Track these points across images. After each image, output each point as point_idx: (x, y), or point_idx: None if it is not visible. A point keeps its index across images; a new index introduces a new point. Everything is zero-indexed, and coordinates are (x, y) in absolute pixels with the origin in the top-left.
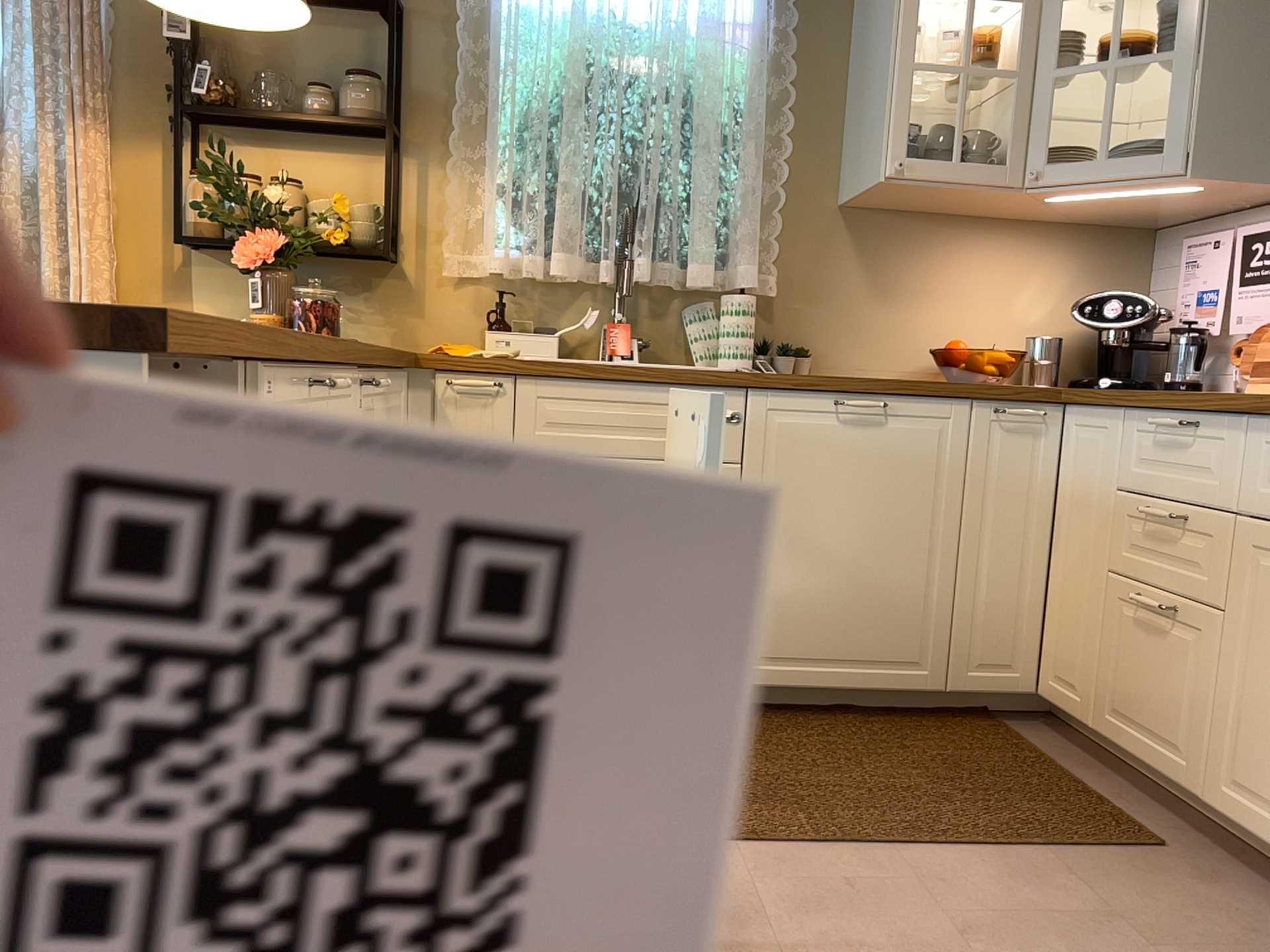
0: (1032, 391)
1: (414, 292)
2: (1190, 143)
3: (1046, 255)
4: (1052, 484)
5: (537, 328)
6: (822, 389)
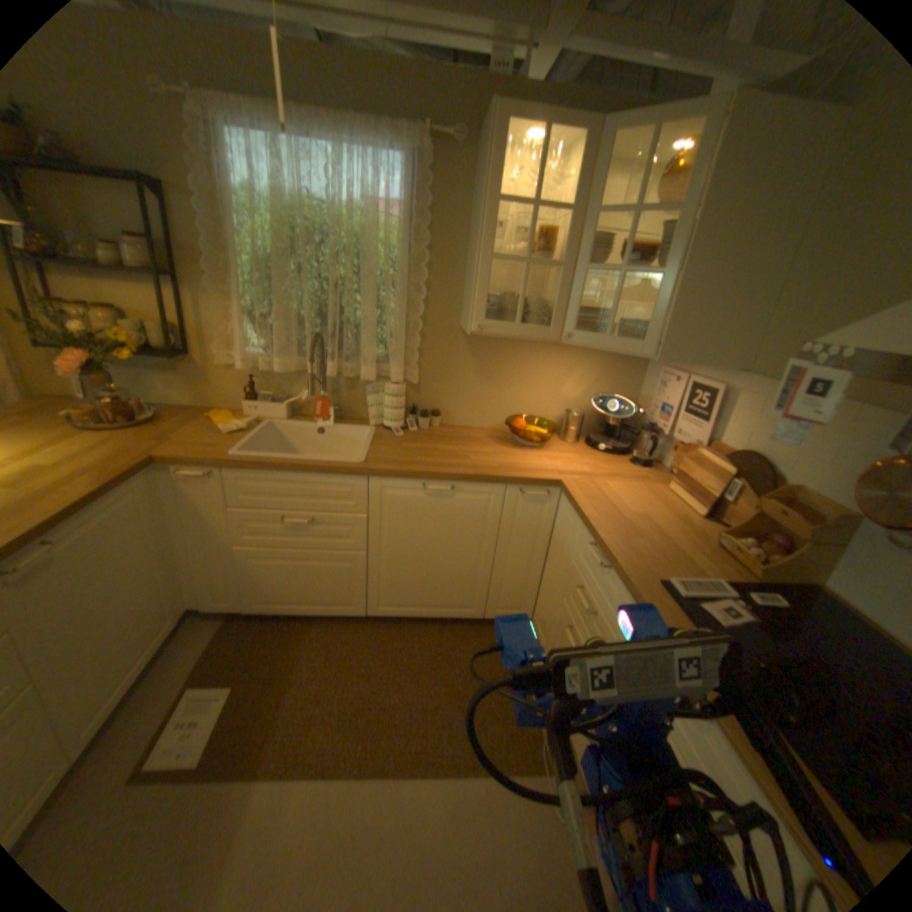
0: (542, 482)
1: (201, 373)
2: (663, 337)
3: (585, 361)
4: (550, 528)
5: (274, 400)
6: (413, 480)
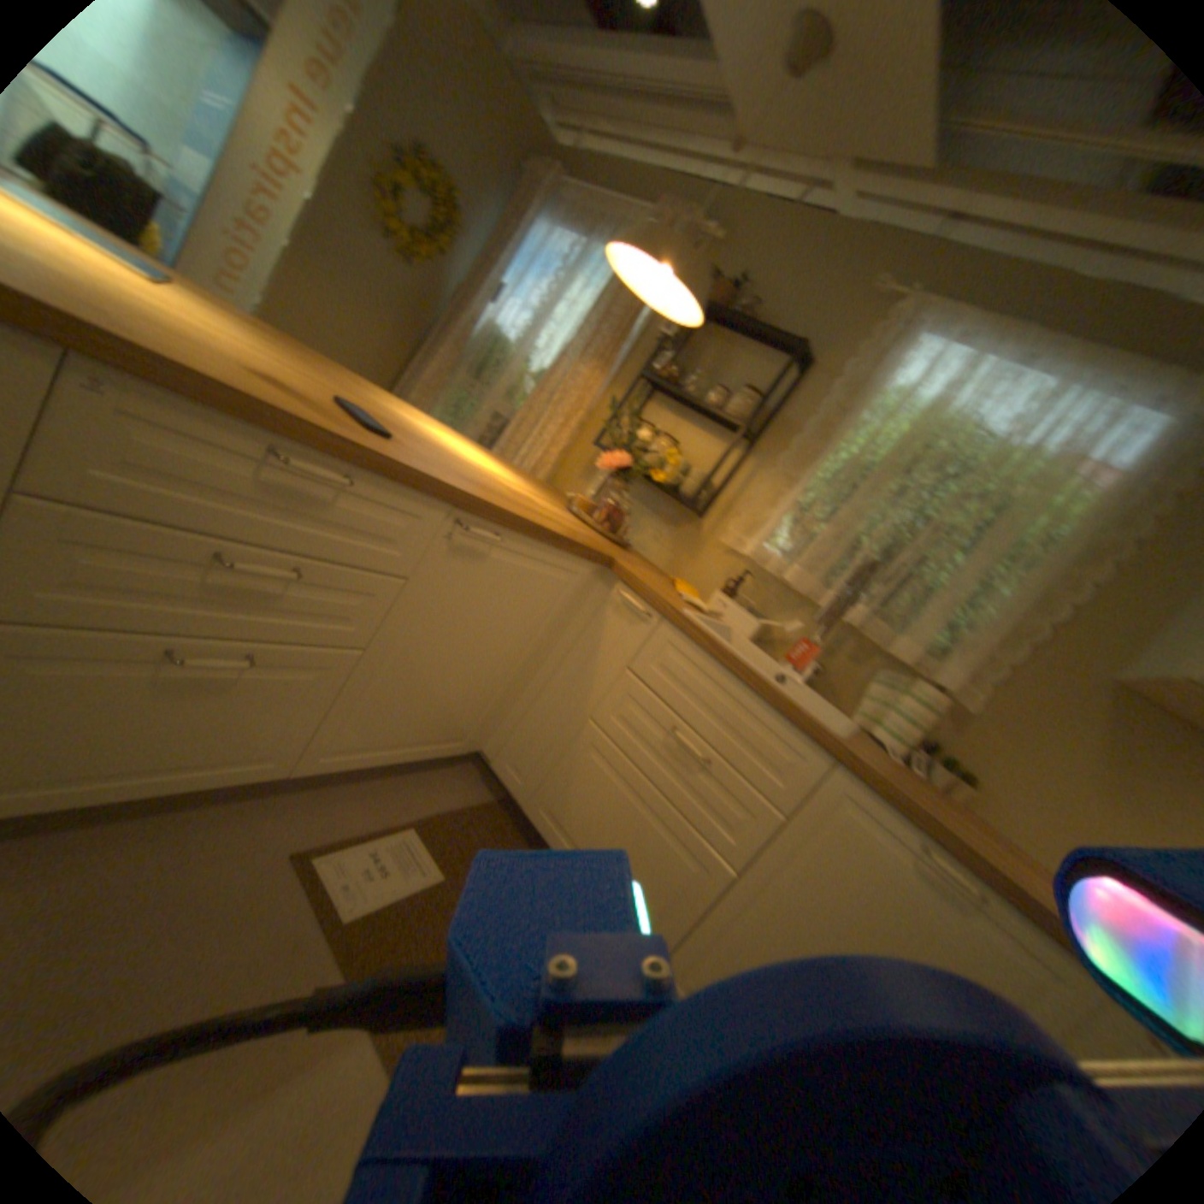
0: None
1: (697, 543)
2: None
3: None
4: None
5: (751, 612)
6: (916, 826)
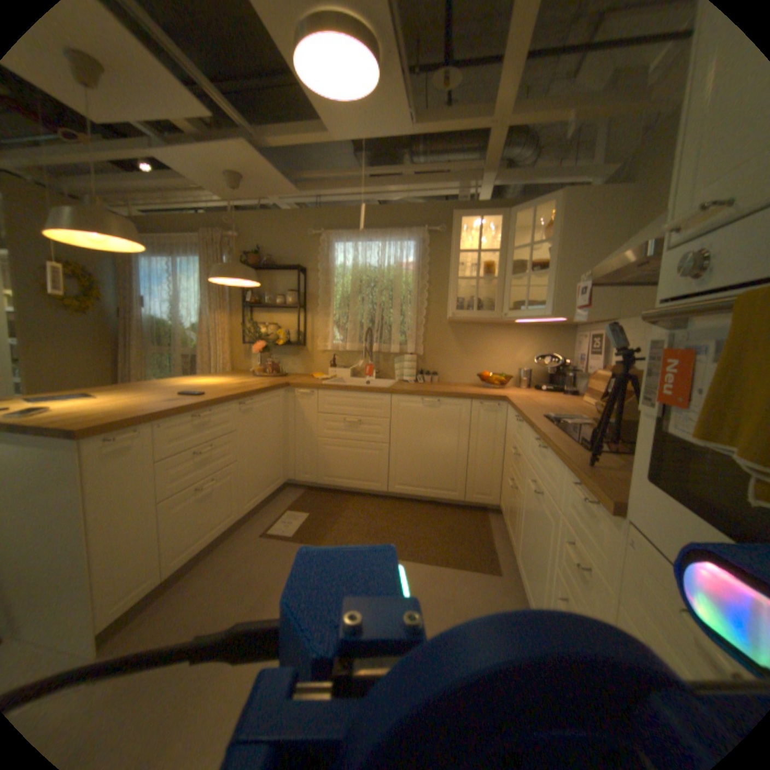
0: (493, 397)
1: (309, 355)
2: (554, 305)
3: (529, 337)
4: (503, 431)
5: (344, 367)
6: (415, 395)
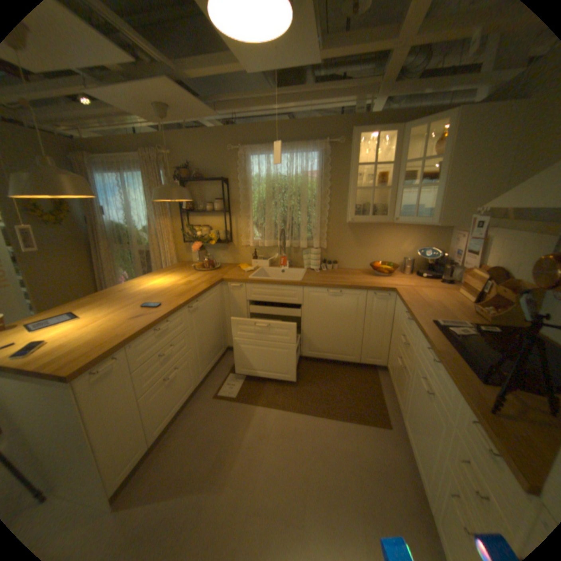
0: (385, 289)
1: (236, 249)
2: (442, 214)
3: (413, 232)
4: (392, 314)
5: (264, 259)
6: (322, 287)
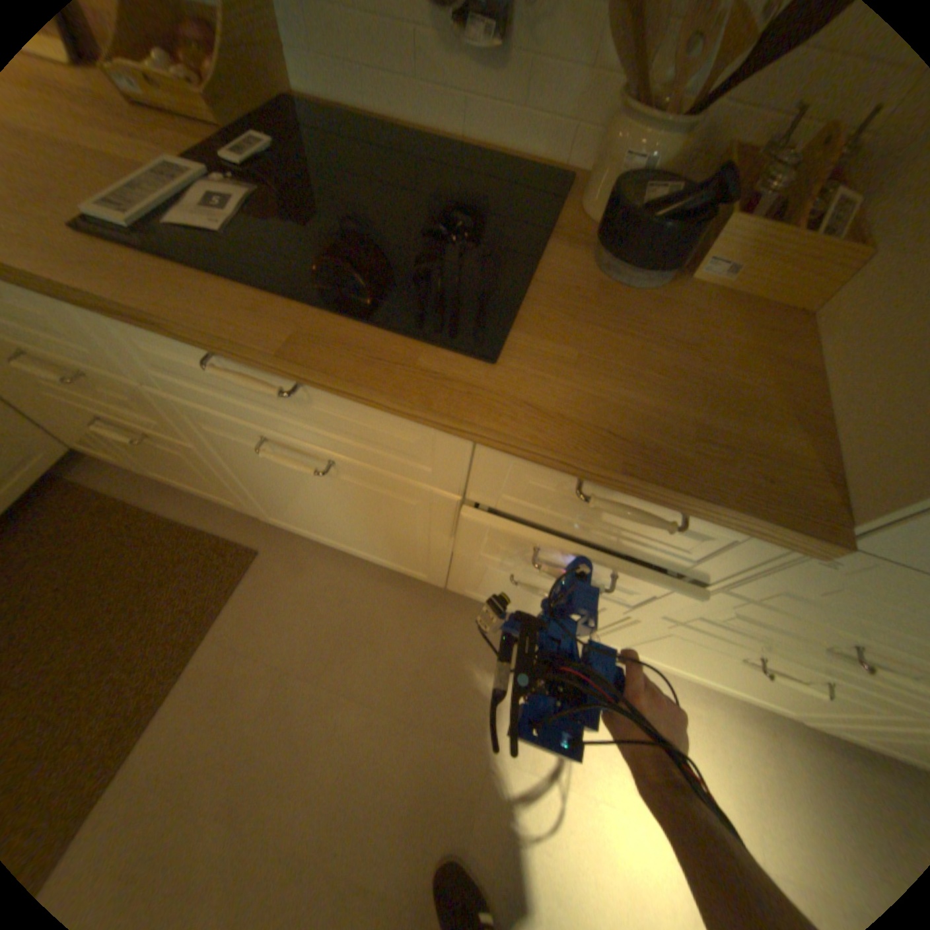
0: None
1: None
2: None
3: None
4: None
5: None
6: None
